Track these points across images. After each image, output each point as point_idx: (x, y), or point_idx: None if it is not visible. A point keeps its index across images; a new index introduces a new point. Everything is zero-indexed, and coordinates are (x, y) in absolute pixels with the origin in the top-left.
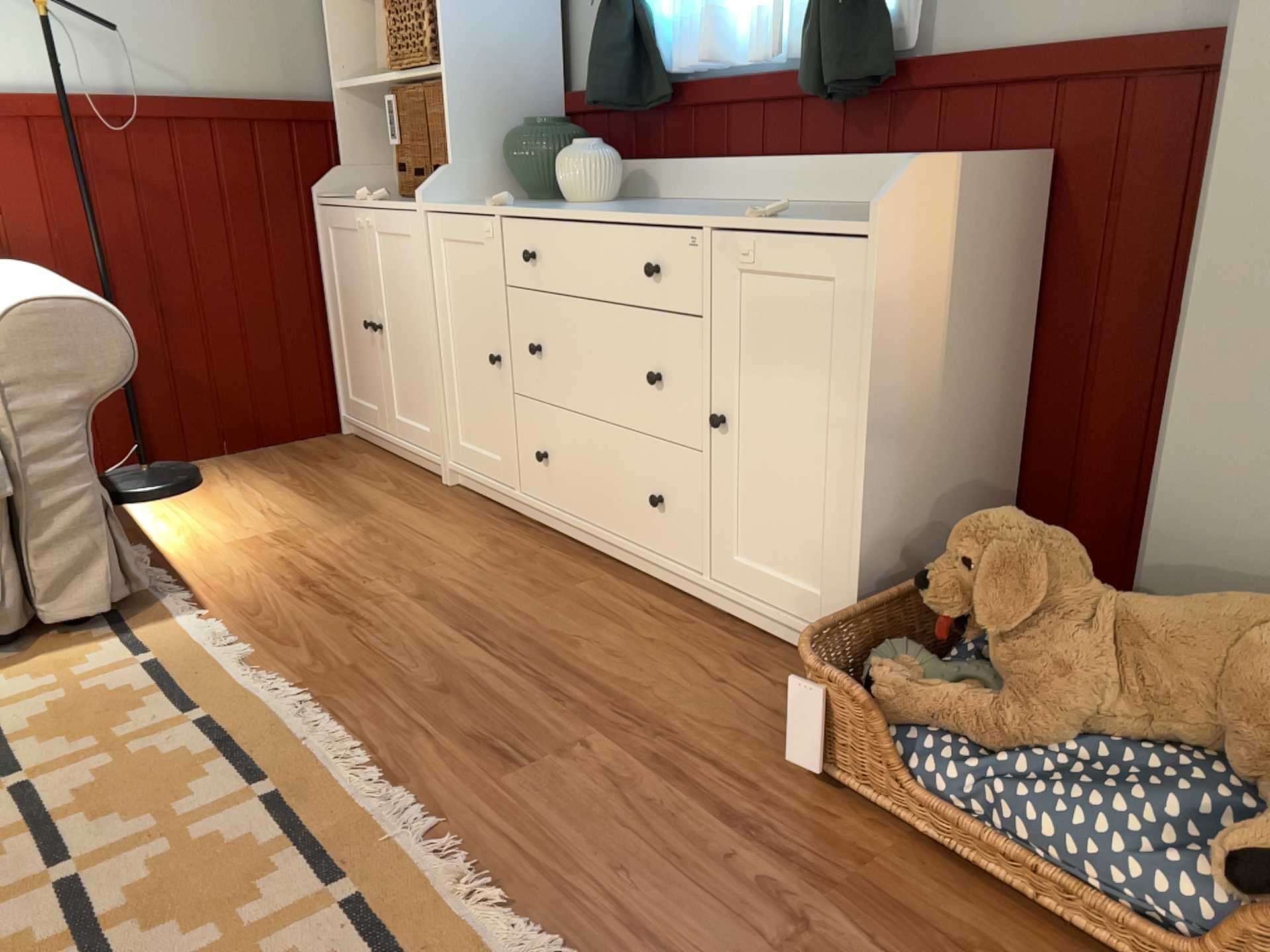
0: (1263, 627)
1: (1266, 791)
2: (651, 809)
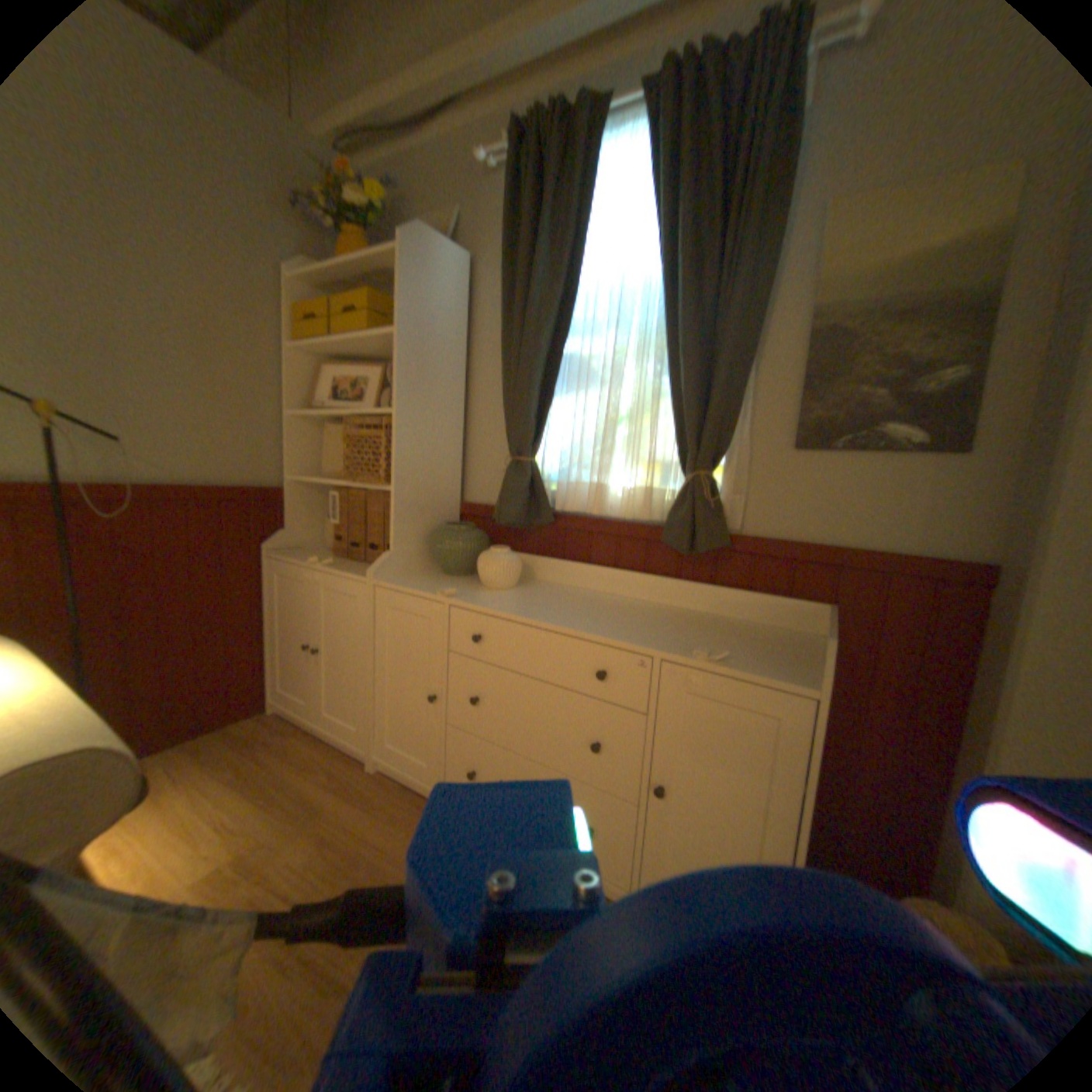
0: None
1: None
2: None
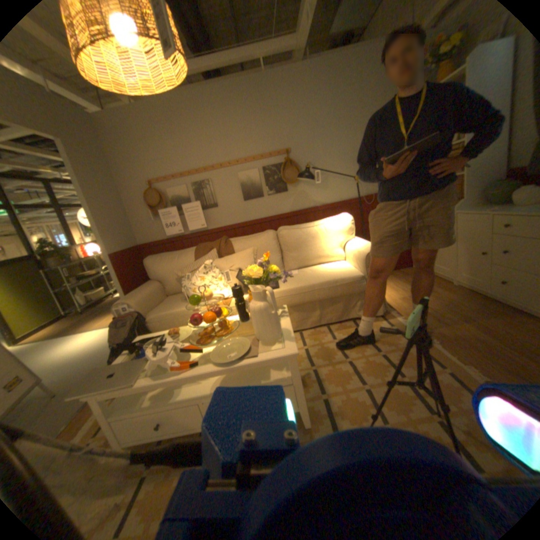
0: None
1: None
2: None
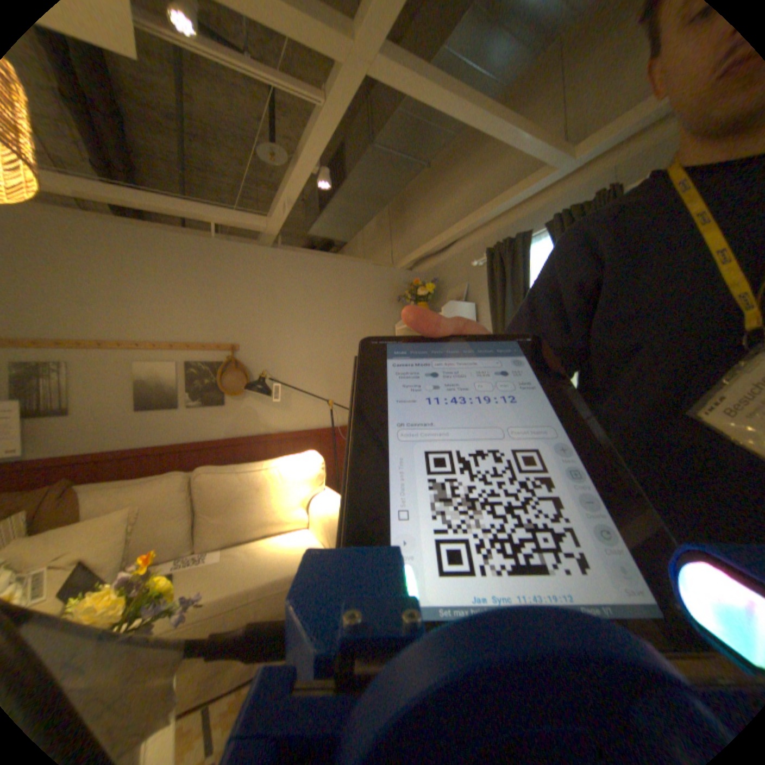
0: None
1: None
2: None
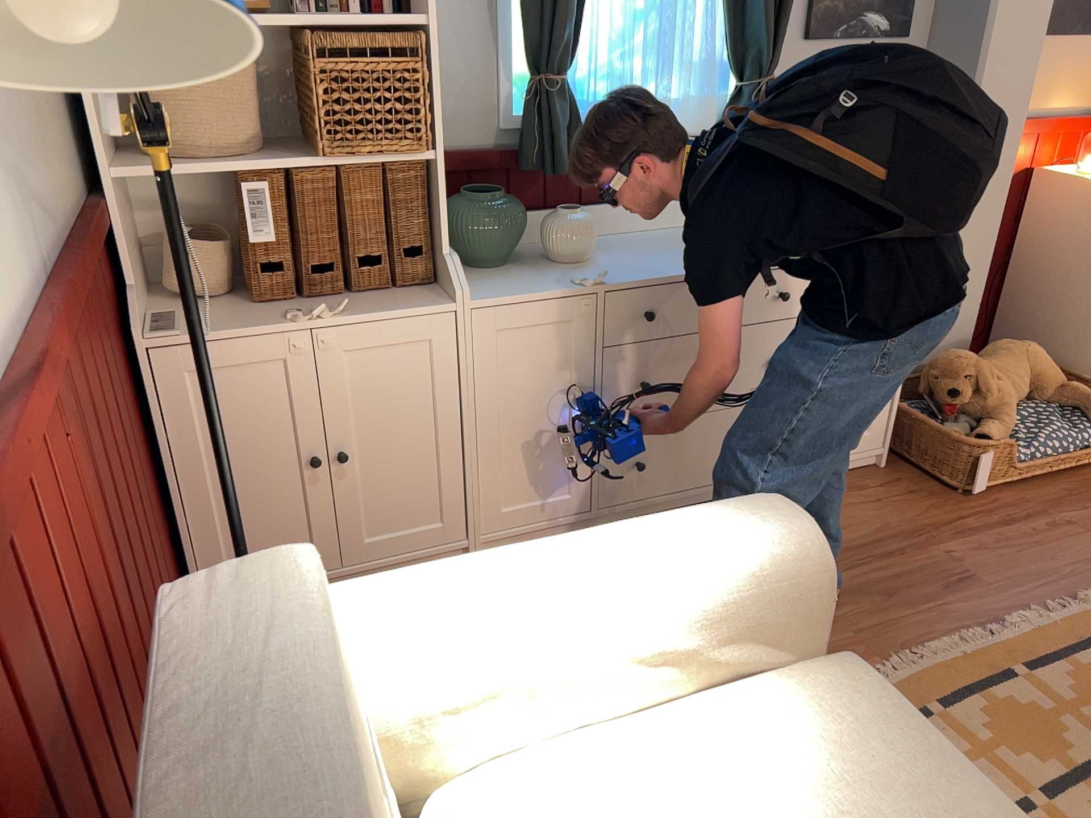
0: (1027, 352)
1: (1054, 399)
2: (1002, 543)
